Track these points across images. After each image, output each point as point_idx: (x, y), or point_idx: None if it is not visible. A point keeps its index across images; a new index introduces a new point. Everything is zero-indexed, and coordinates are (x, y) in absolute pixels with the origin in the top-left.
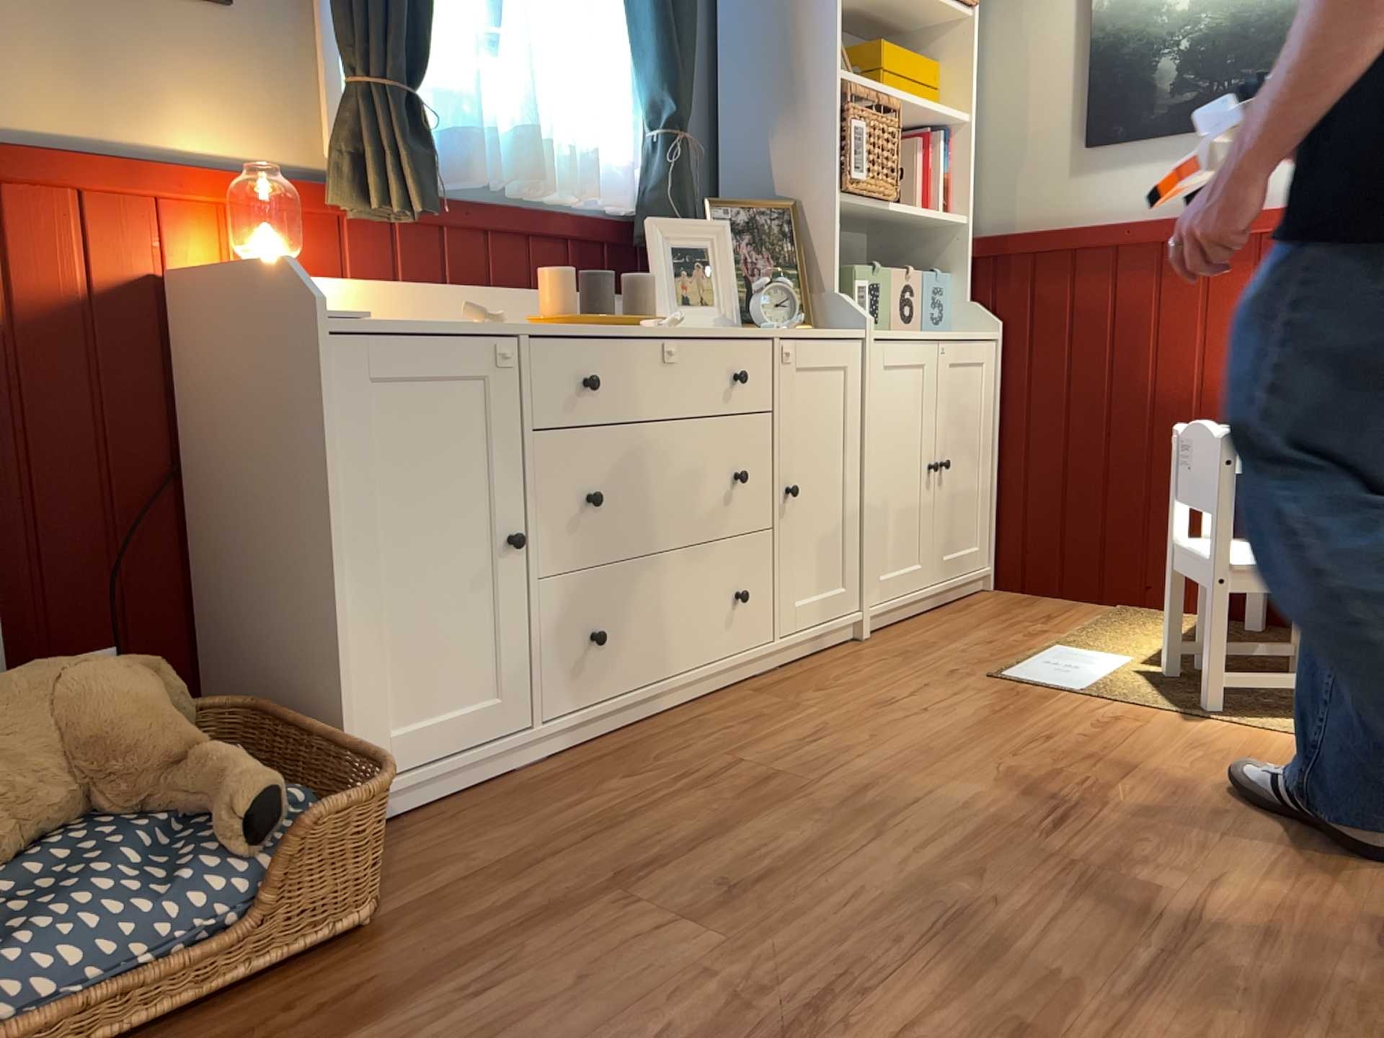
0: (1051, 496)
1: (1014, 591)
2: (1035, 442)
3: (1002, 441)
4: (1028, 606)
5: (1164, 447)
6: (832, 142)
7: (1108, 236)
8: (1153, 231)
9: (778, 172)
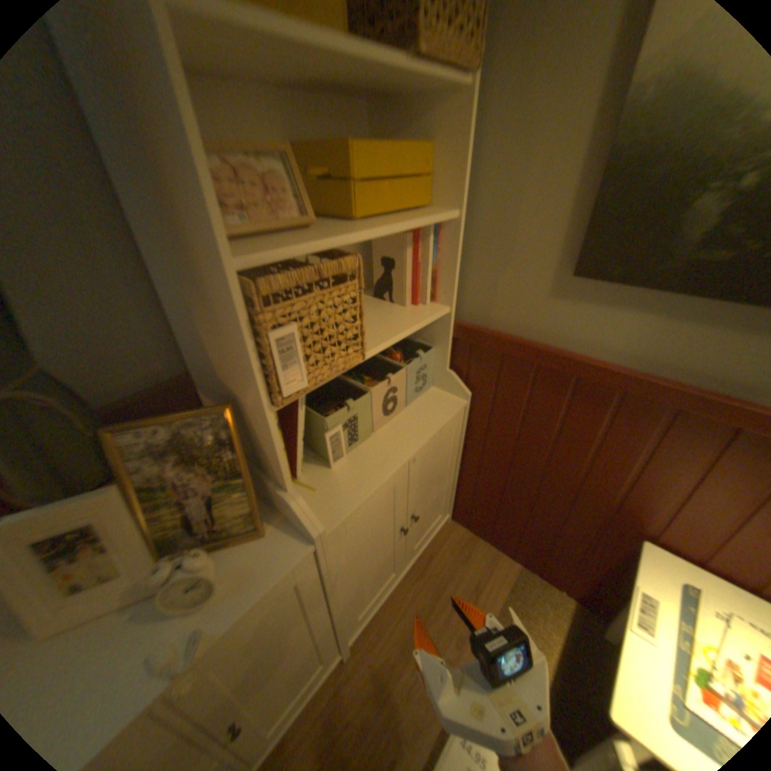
0: (491, 500)
1: (462, 528)
2: (486, 469)
3: (464, 459)
4: (467, 565)
5: (580, 519)
6: (252, 358)
7: (576, 368)
8: (624, 383)
9: (215, 357)
